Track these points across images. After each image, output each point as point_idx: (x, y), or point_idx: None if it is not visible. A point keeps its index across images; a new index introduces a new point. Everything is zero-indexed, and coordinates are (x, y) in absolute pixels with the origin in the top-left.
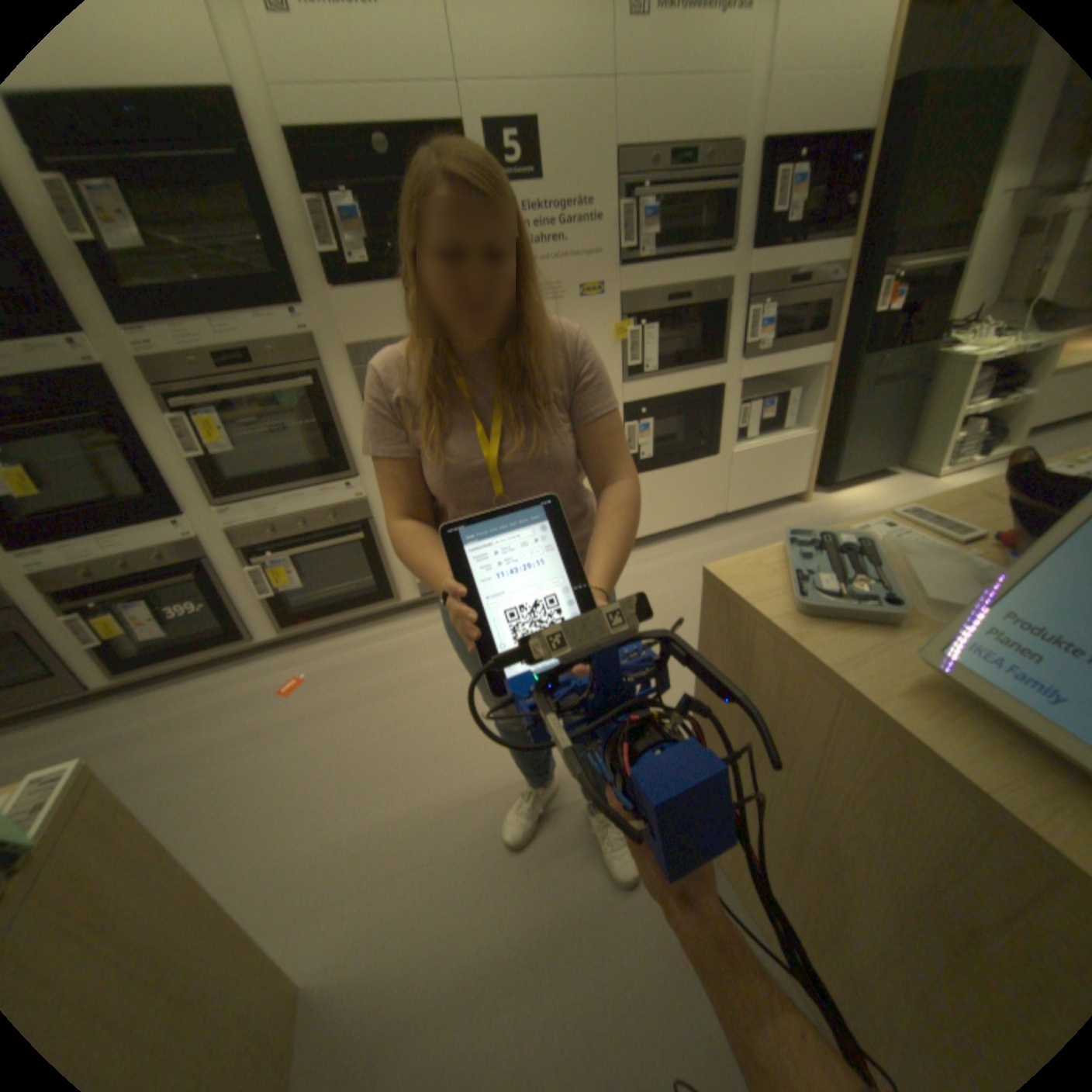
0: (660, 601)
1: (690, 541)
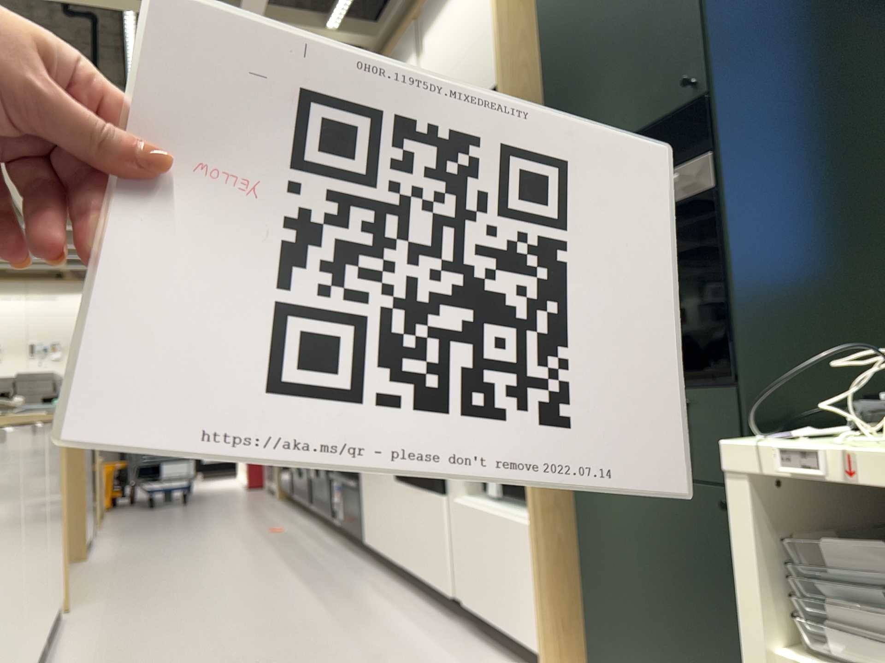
0: (301, 605)
1: (427, 615)
